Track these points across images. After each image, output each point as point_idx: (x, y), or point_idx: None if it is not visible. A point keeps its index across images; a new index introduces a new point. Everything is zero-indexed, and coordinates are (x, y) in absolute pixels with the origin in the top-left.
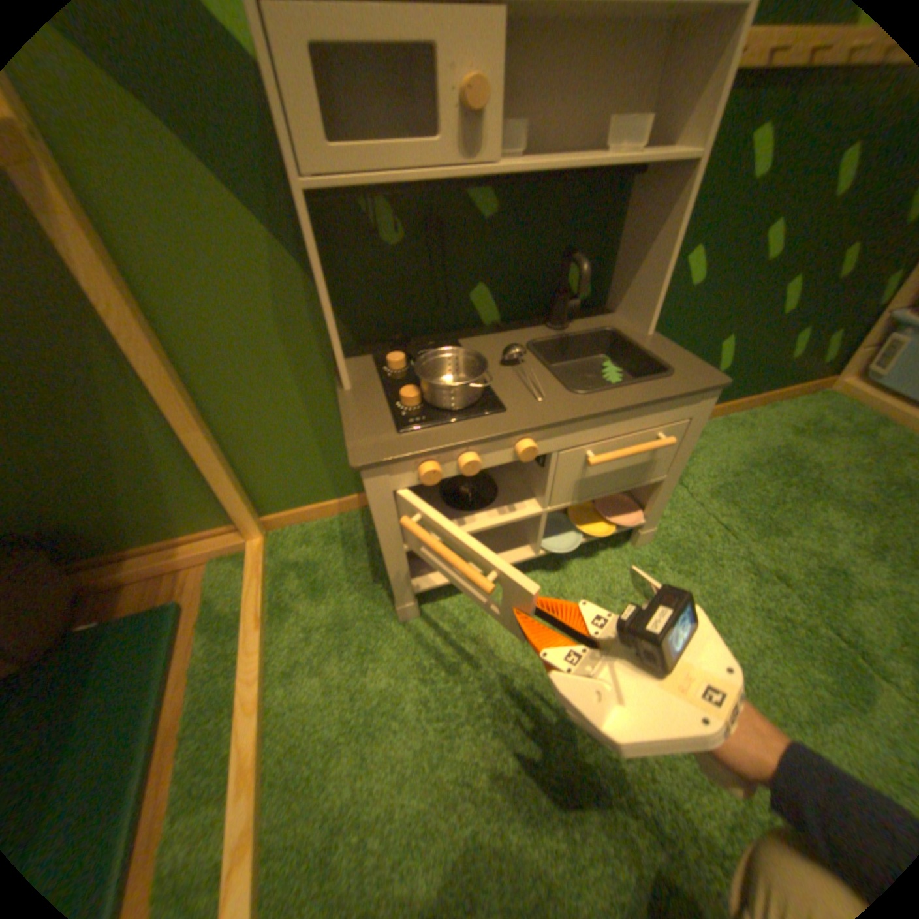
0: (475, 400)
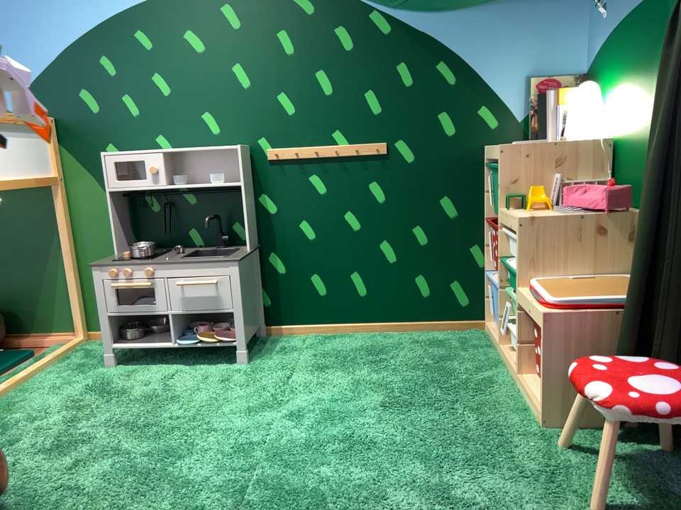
0: (141, 255)
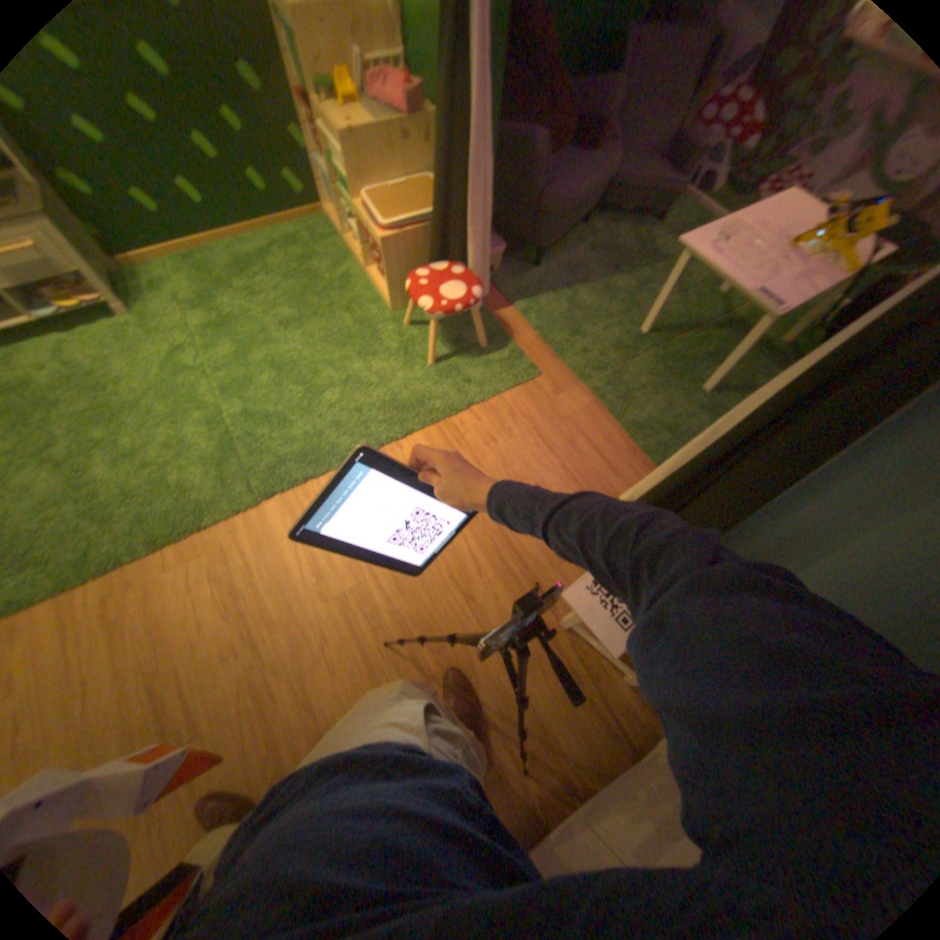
0: None
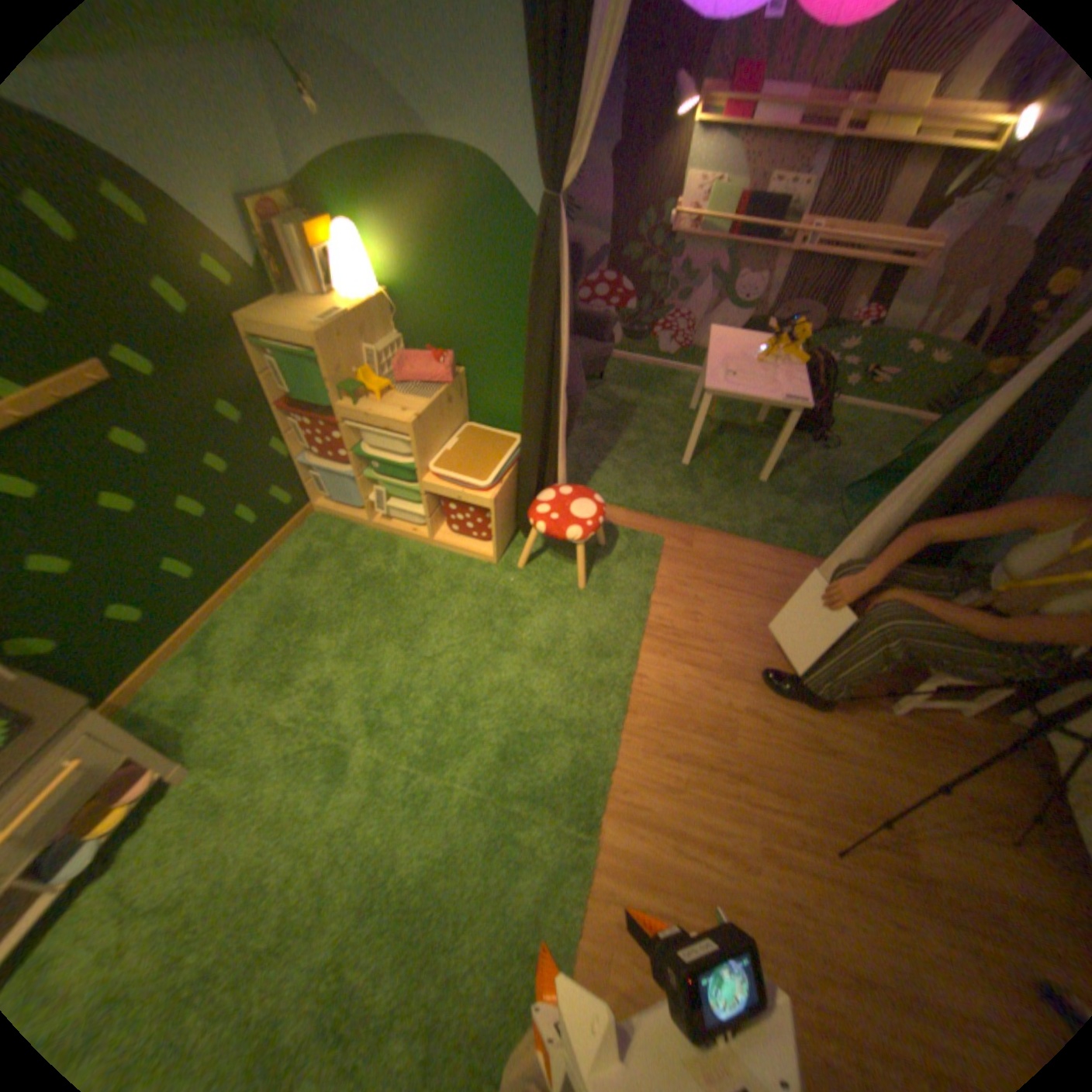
0: None
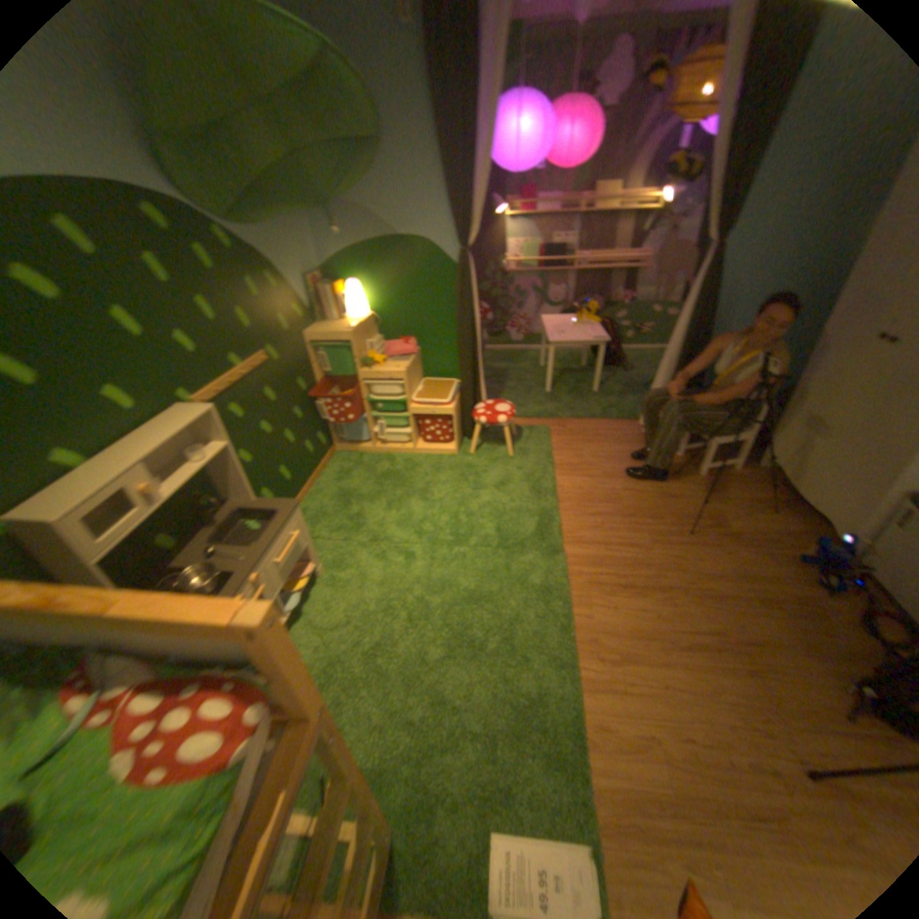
0: (215, 581)
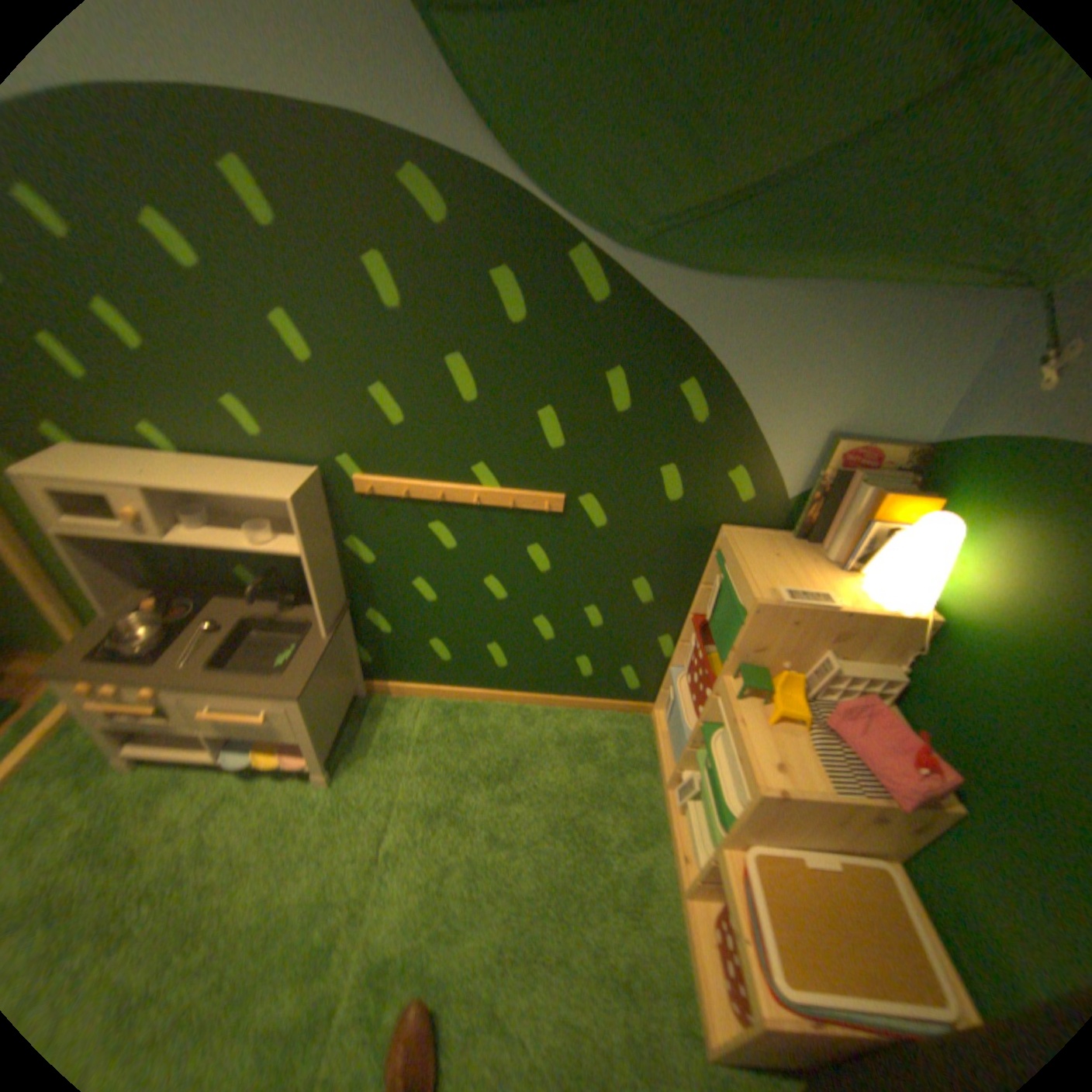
0: (137, 654)
